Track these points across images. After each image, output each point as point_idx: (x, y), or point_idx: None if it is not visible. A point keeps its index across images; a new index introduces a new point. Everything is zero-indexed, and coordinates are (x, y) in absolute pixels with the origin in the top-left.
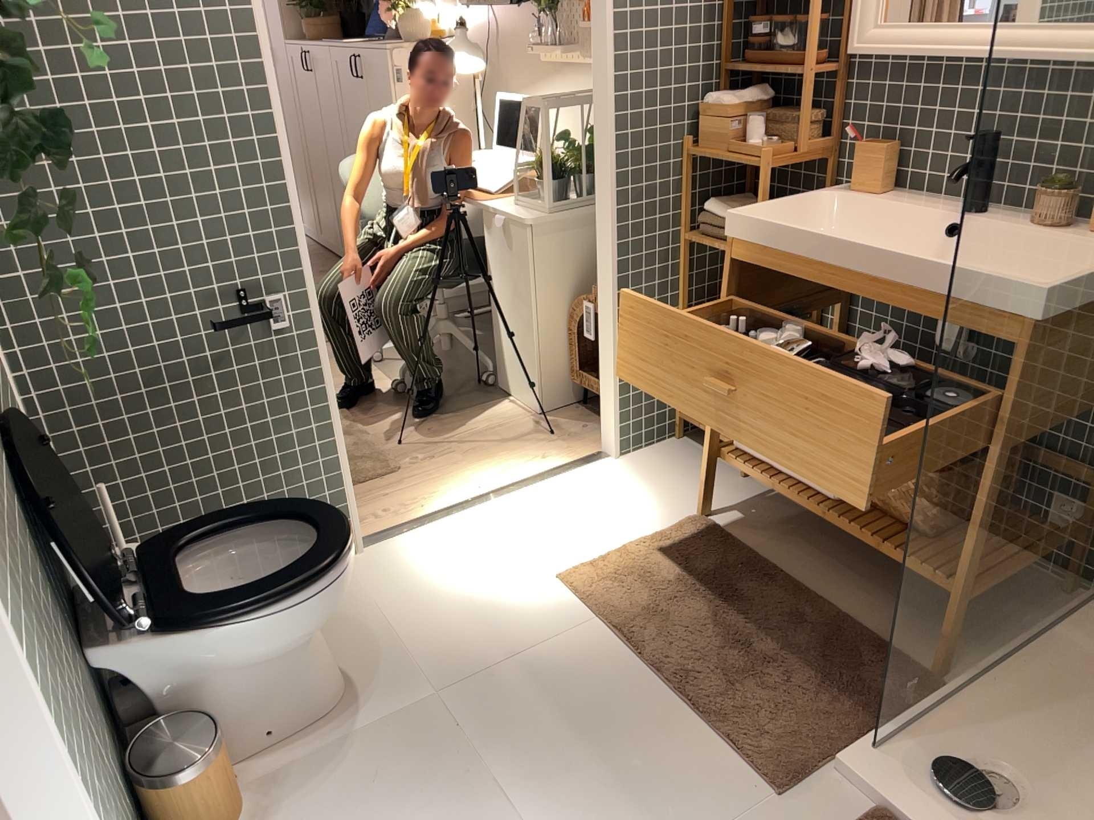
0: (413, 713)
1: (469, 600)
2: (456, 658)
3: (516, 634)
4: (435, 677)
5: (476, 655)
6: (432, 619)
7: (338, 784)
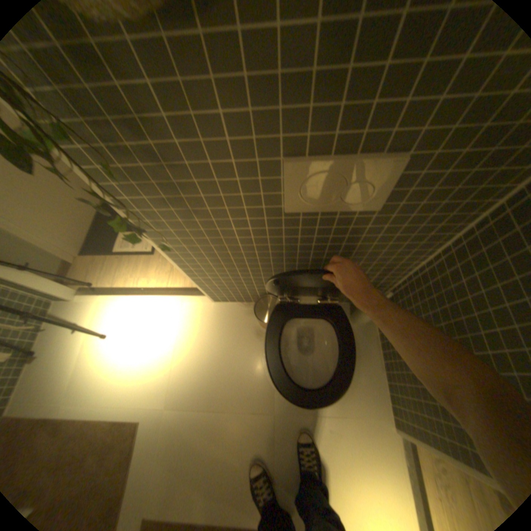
0: (269, 402)
1: (324, 471)
2: (288, 437)
3: (286, 478)
4: (283, 422)
5: (285, 449)
6: (320, 442)
7: (255, 362)
